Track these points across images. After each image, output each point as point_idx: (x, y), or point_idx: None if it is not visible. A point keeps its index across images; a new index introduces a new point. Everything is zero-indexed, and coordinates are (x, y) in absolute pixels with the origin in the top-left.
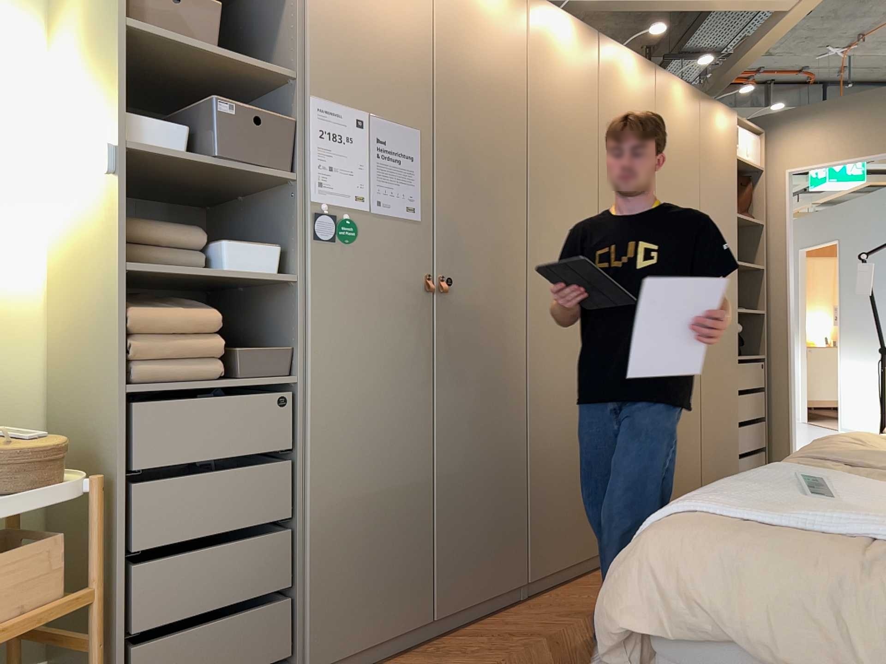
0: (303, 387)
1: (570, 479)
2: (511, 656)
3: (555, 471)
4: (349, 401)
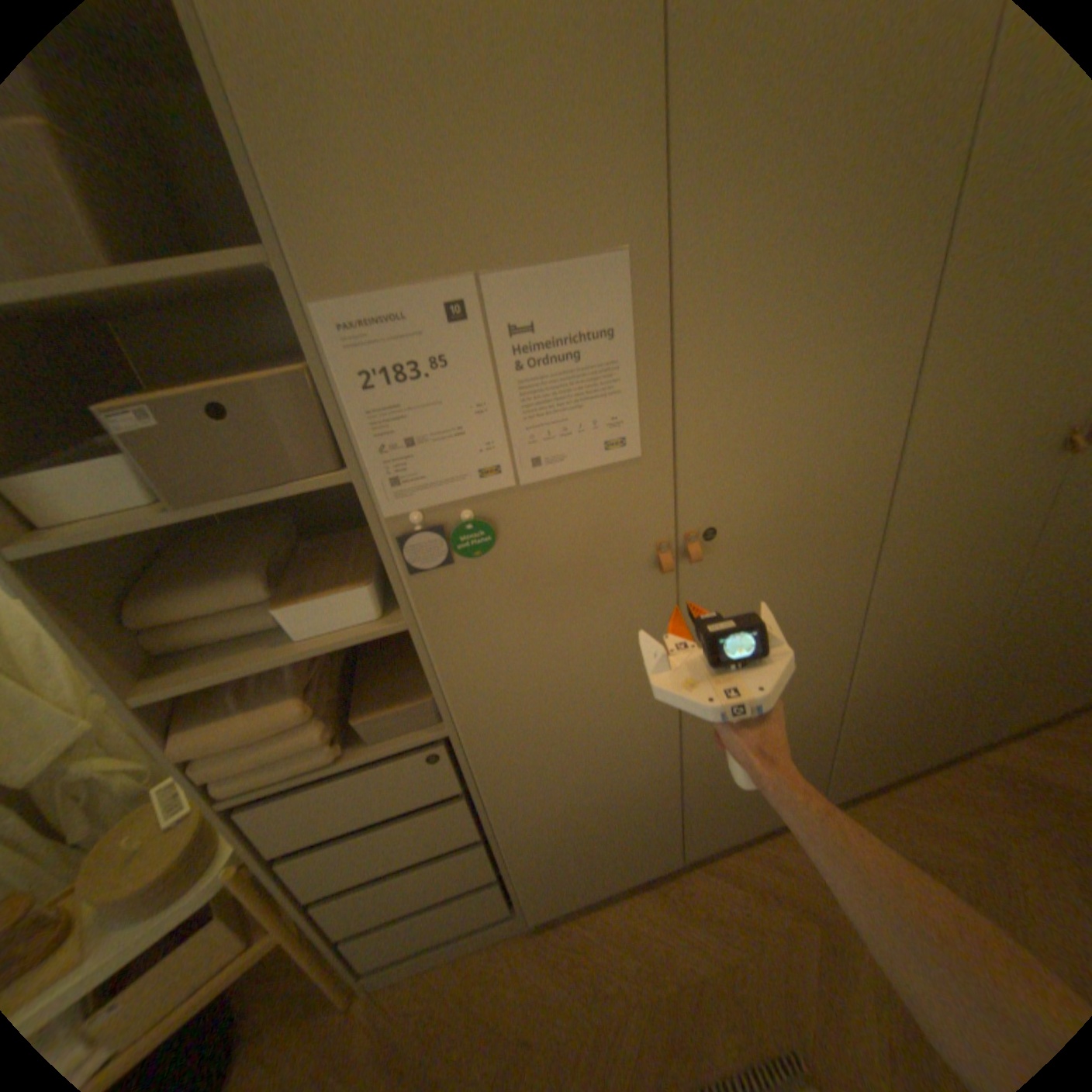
0: (460, 739)
1: (919, 706)
2: (765, 952)
3: (894, 705)
4: (535, 736)
